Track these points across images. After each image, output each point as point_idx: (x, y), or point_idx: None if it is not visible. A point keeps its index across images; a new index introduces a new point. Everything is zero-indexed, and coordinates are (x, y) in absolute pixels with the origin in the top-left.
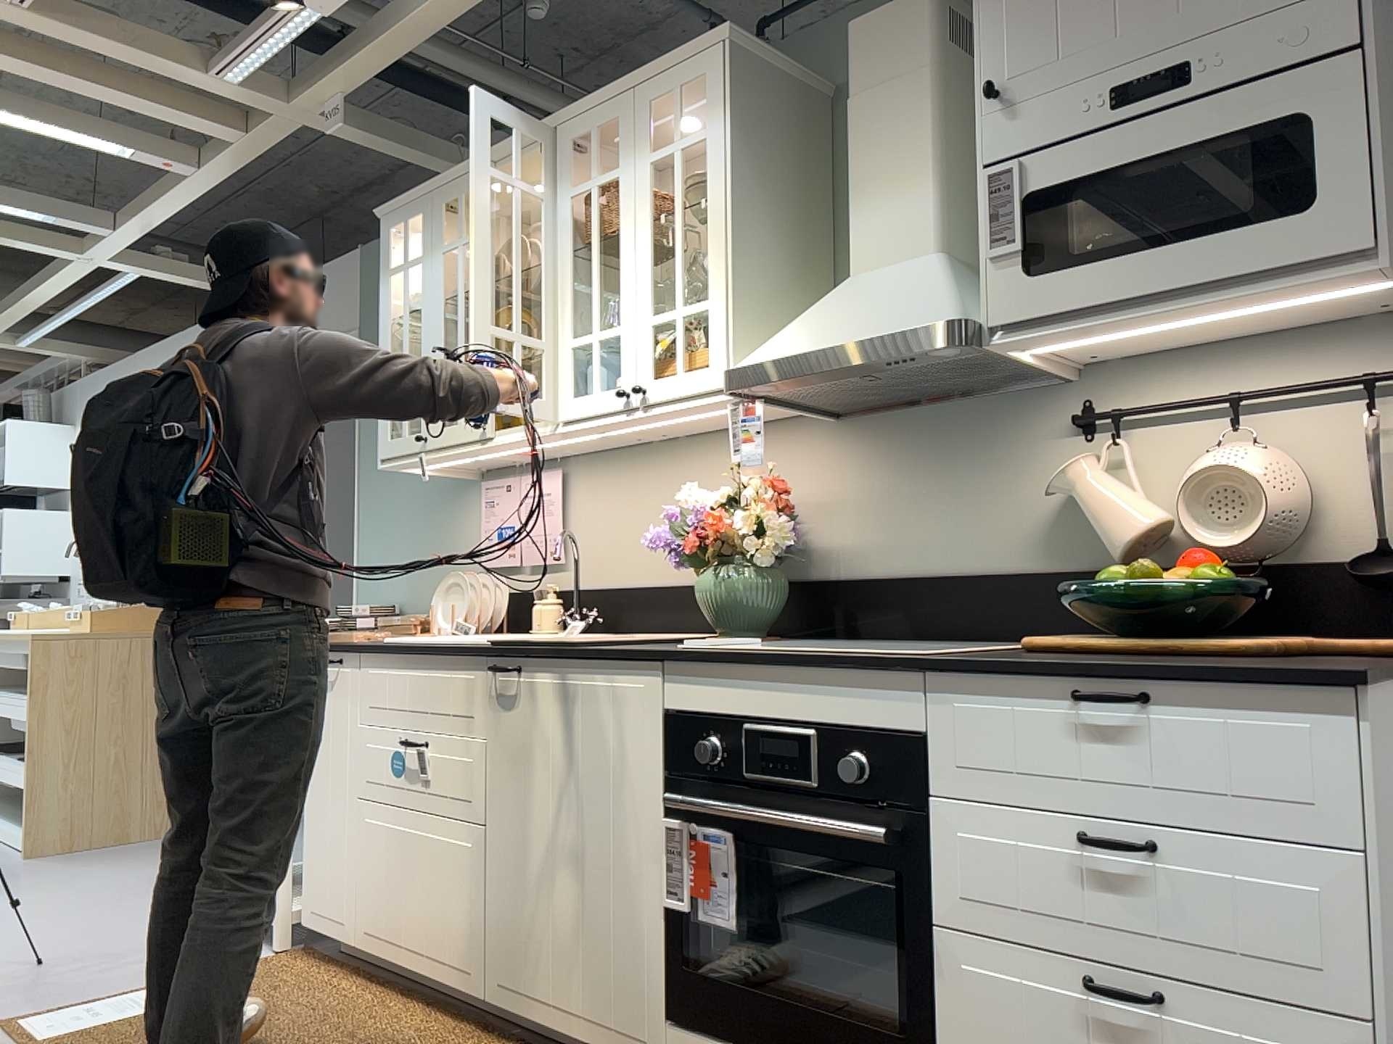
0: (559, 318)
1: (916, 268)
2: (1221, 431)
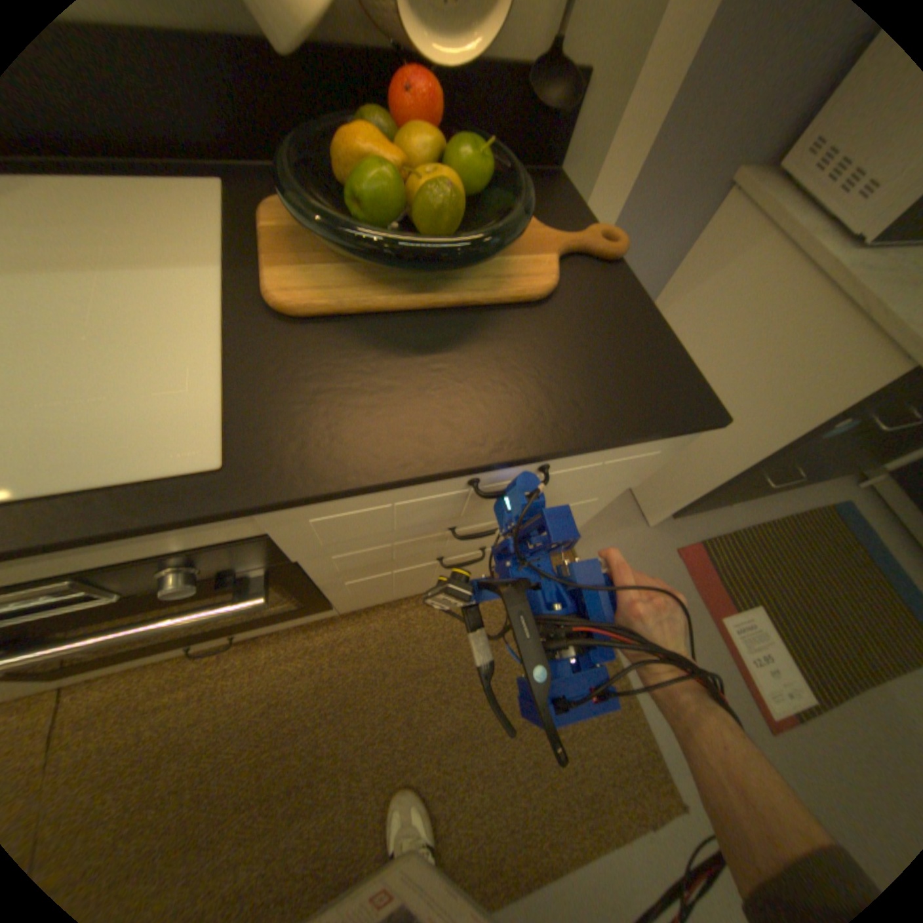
0: None
1: None
2: None
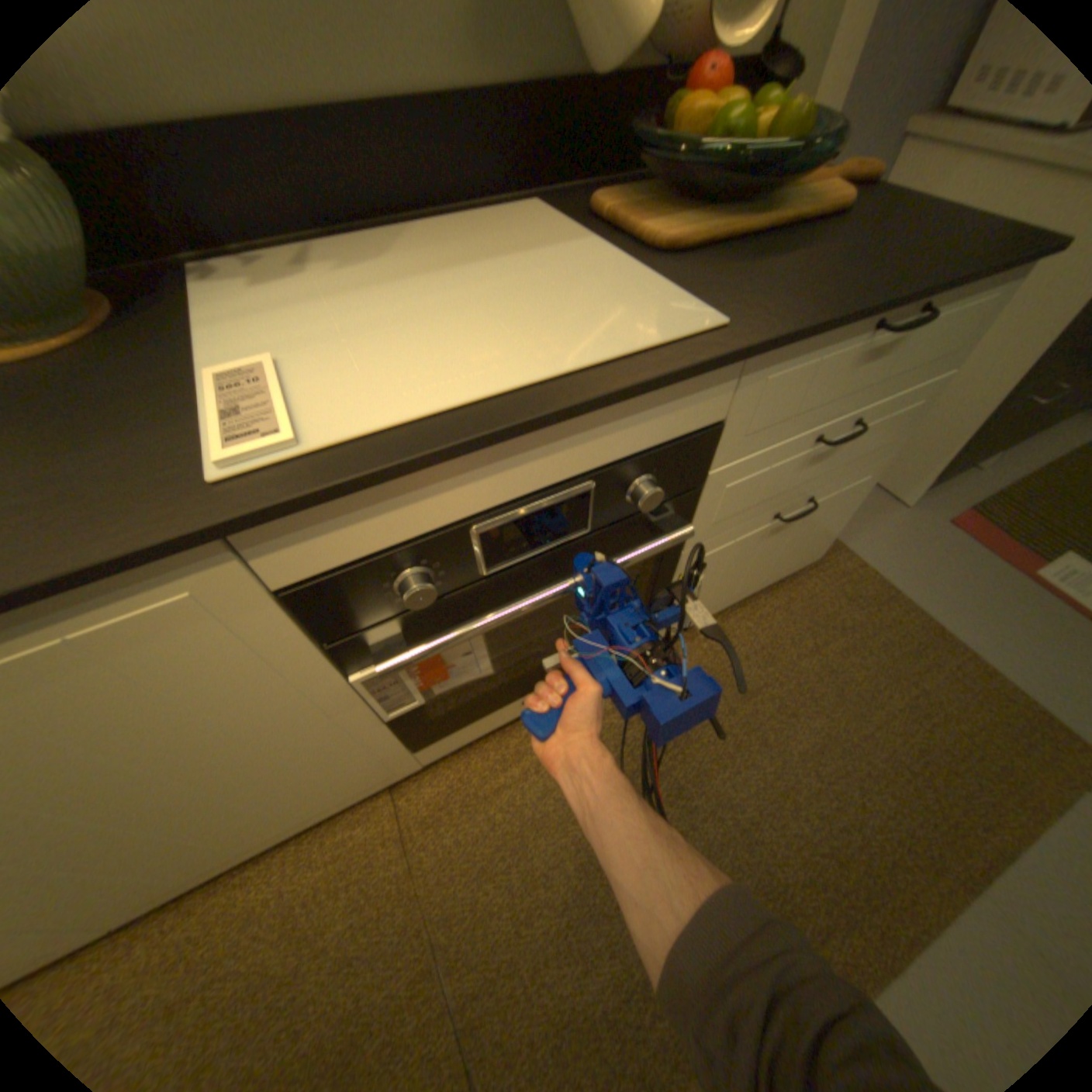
0: None
1: None
2: None
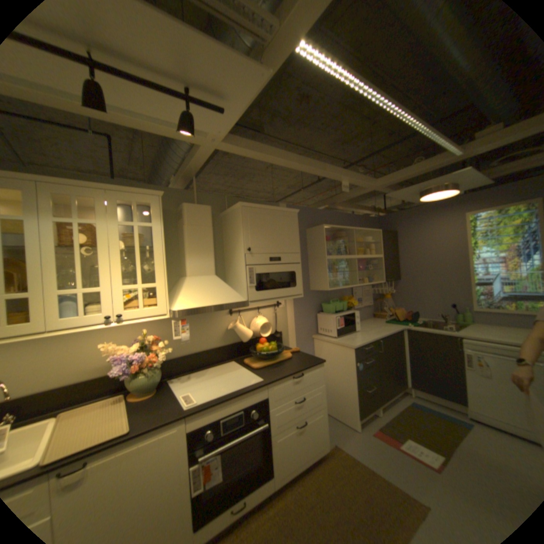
0: (46, 279)
1: (215, 280)
2: (254, 314)
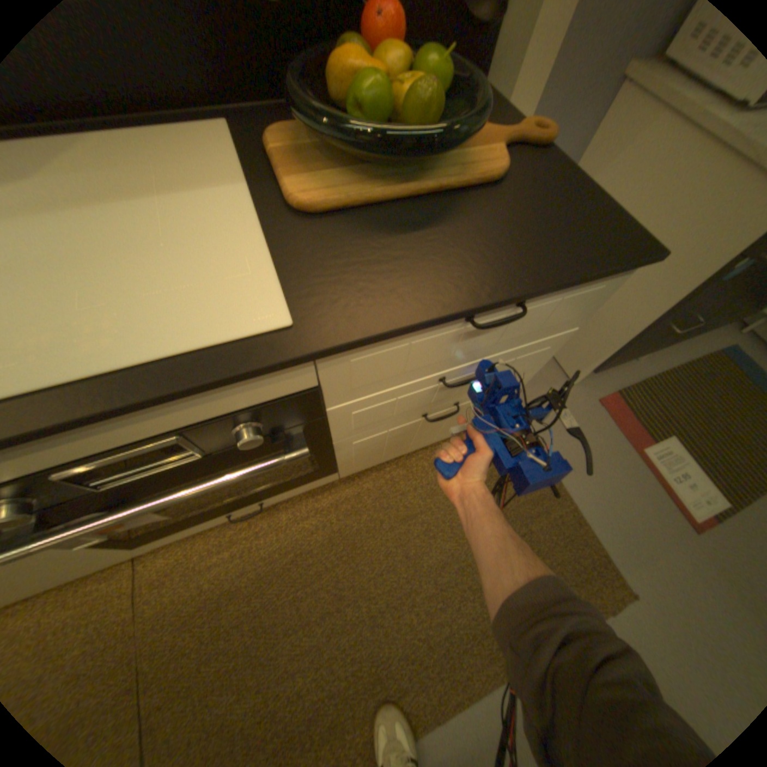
0: None
1: None
2: None
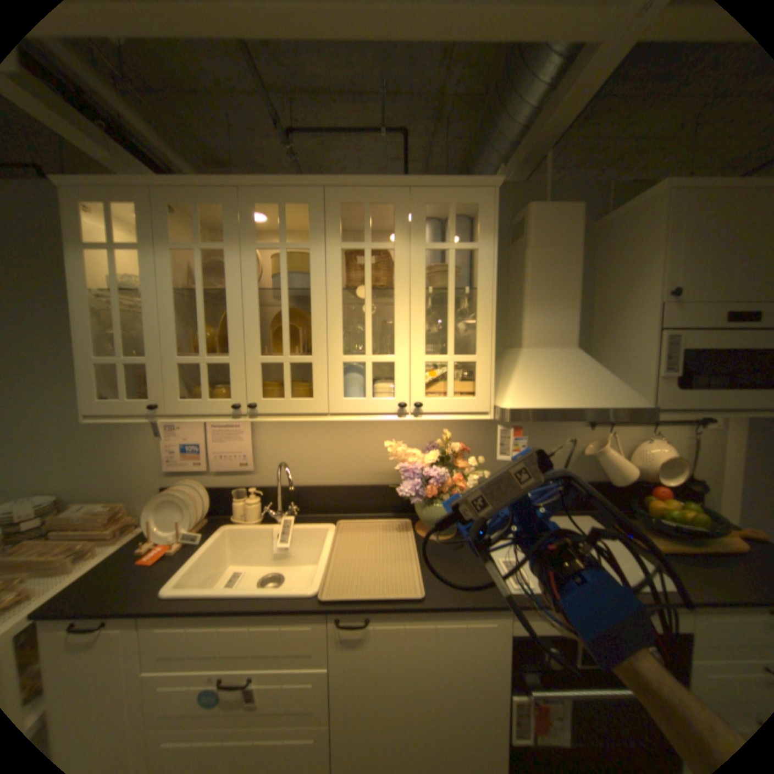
0: (331, 338)
1: (578, 356)
2: (643, 432)
